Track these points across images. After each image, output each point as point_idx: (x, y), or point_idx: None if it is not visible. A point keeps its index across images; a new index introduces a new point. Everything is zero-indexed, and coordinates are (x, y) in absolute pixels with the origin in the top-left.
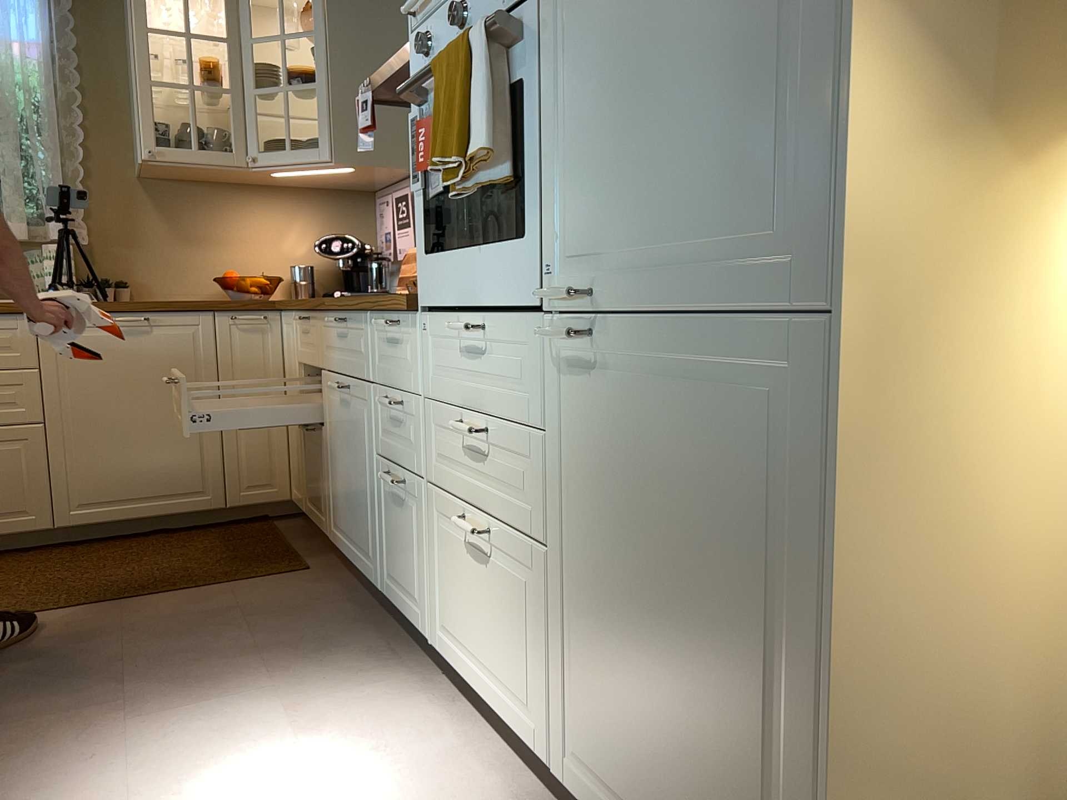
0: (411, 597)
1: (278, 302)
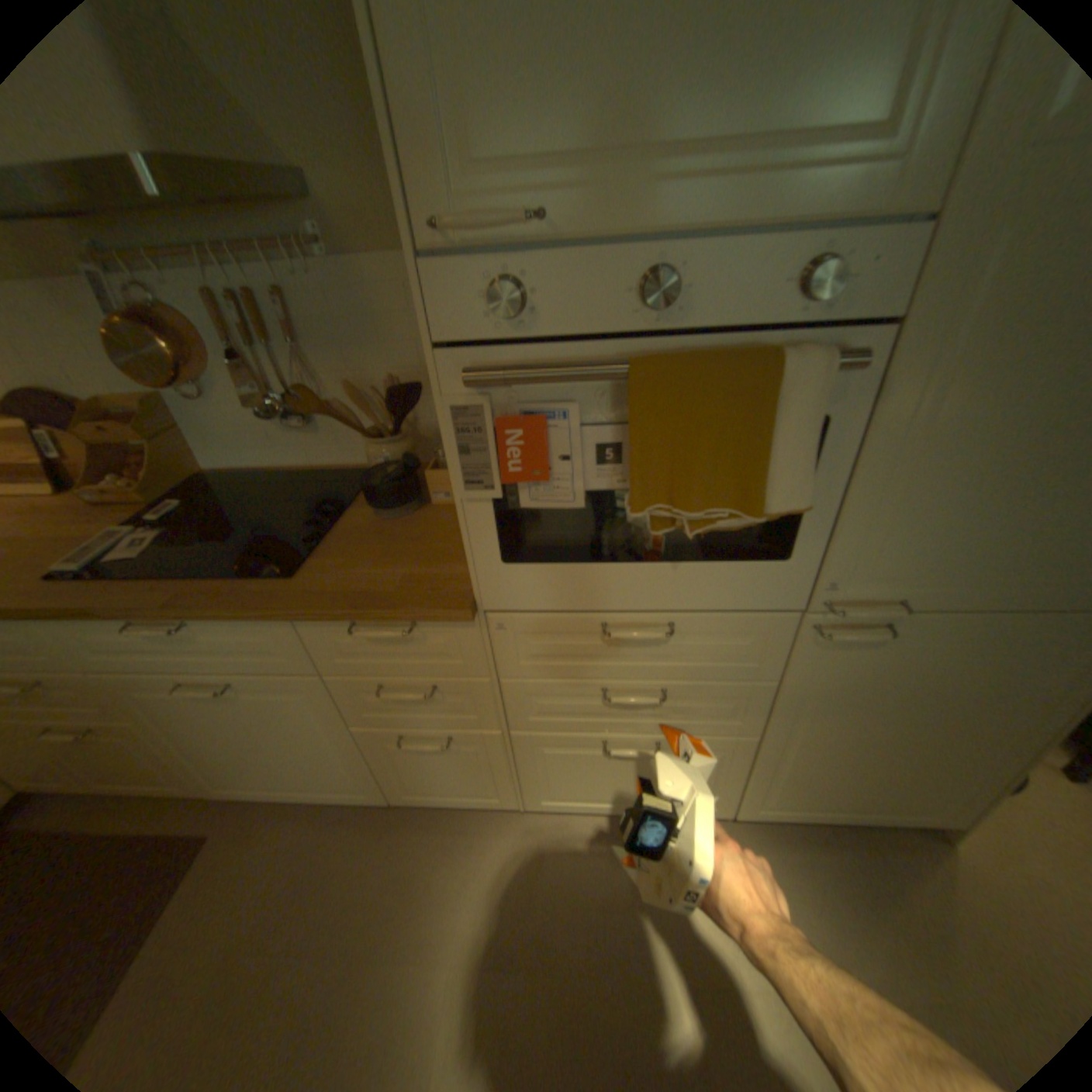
0: (468, 796)
1: None
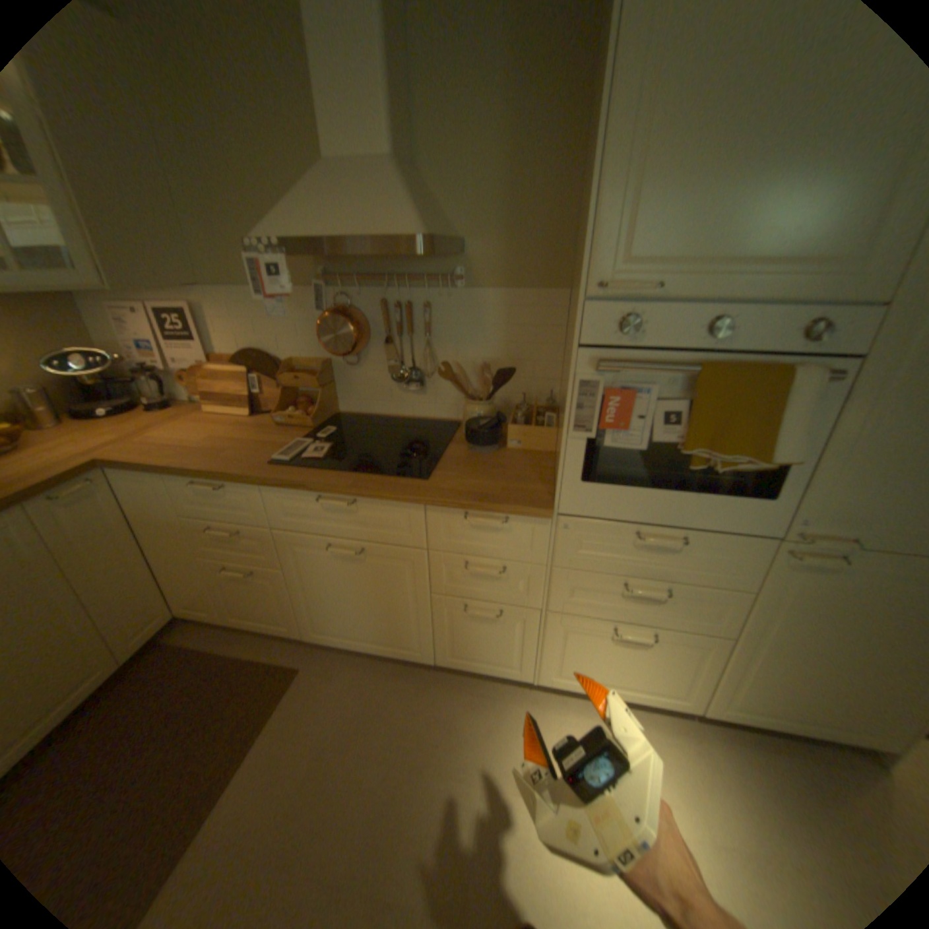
0: (498, 665)
1: (101, 461)
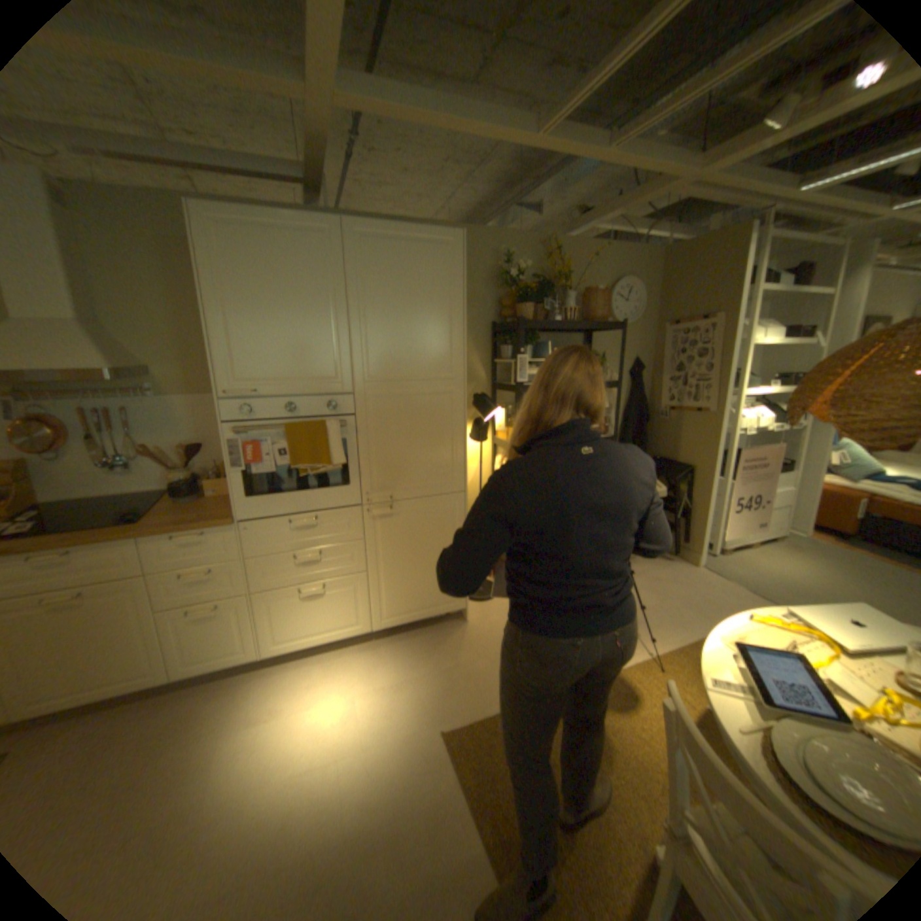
0: (224, 656)
1: None
